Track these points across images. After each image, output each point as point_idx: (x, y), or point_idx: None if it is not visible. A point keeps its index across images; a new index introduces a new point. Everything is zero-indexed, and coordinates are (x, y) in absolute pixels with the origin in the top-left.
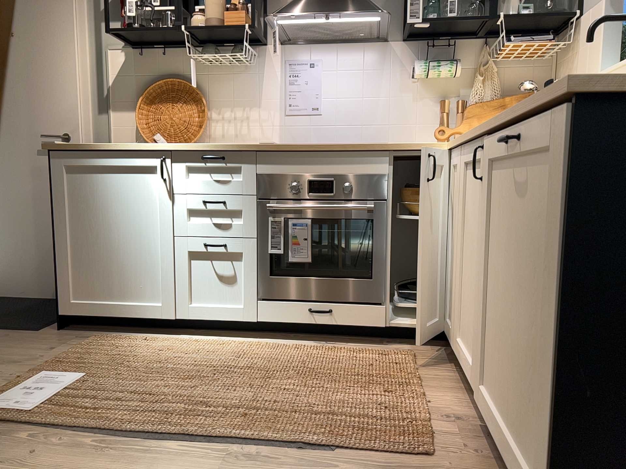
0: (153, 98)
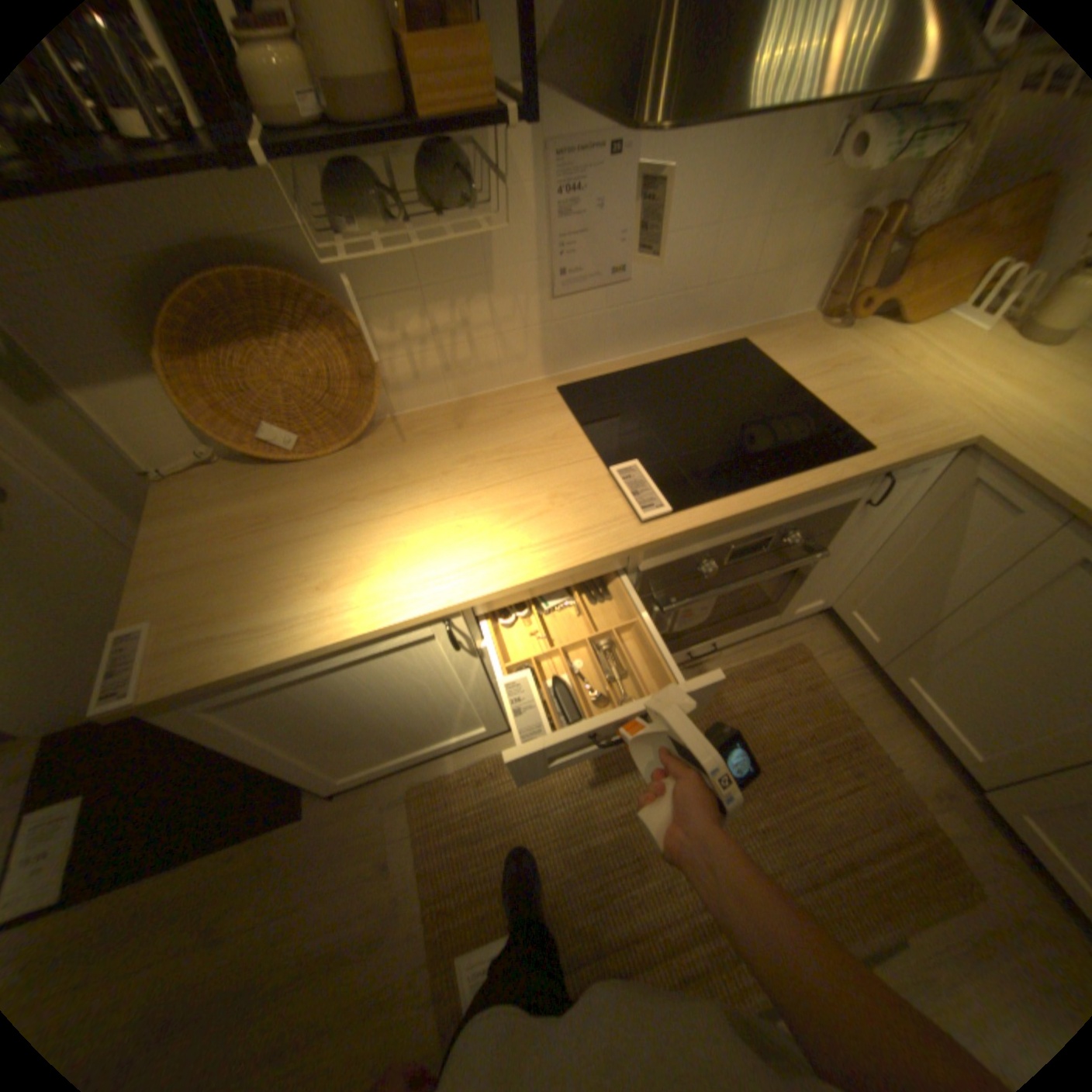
0: (186, 328)
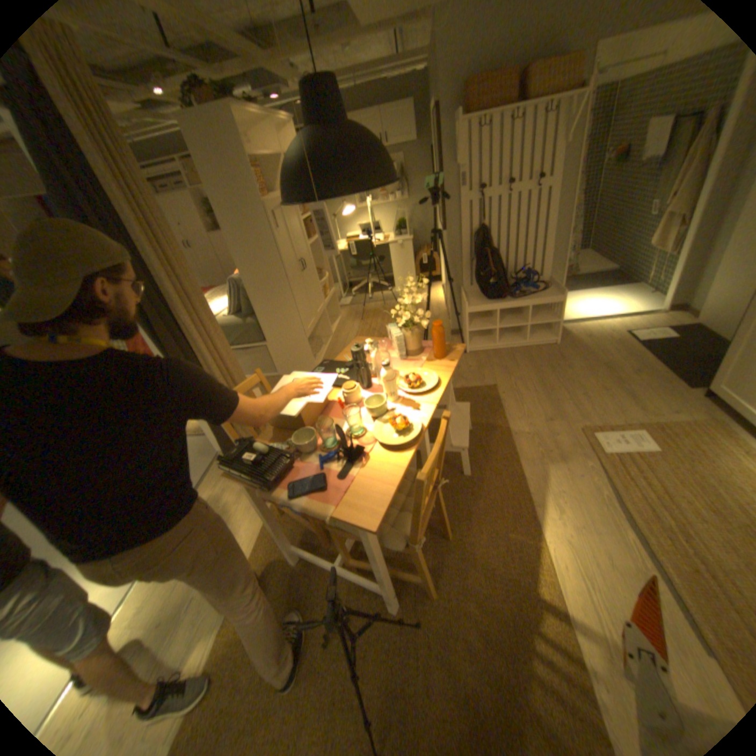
0: None
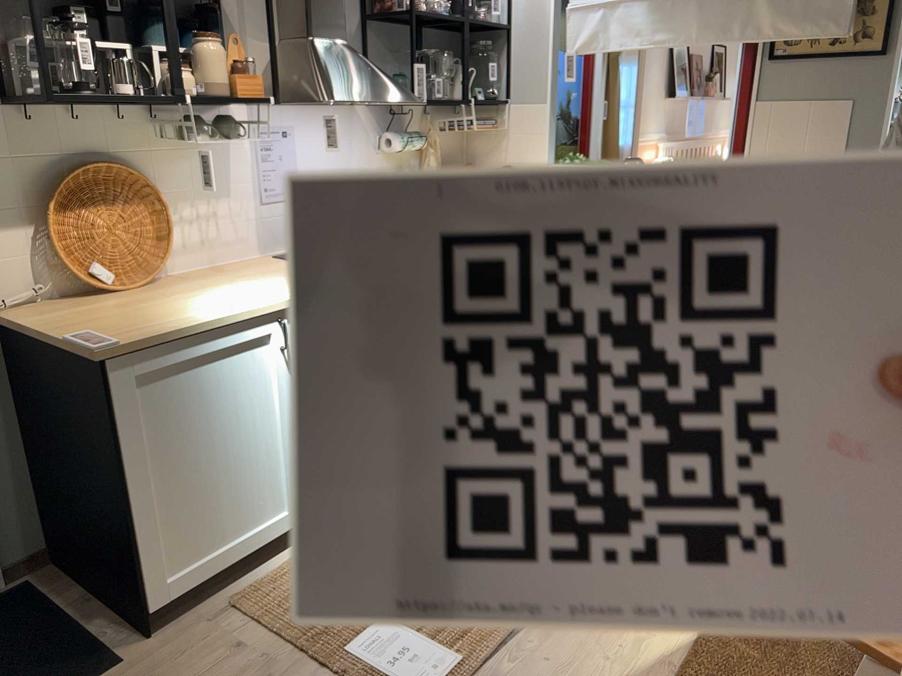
0: (66, 199)
